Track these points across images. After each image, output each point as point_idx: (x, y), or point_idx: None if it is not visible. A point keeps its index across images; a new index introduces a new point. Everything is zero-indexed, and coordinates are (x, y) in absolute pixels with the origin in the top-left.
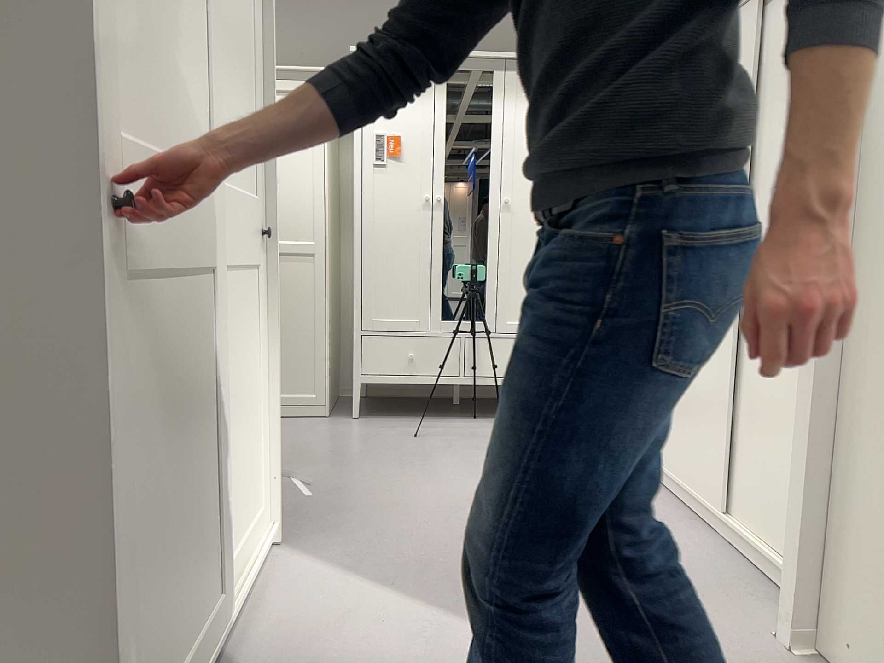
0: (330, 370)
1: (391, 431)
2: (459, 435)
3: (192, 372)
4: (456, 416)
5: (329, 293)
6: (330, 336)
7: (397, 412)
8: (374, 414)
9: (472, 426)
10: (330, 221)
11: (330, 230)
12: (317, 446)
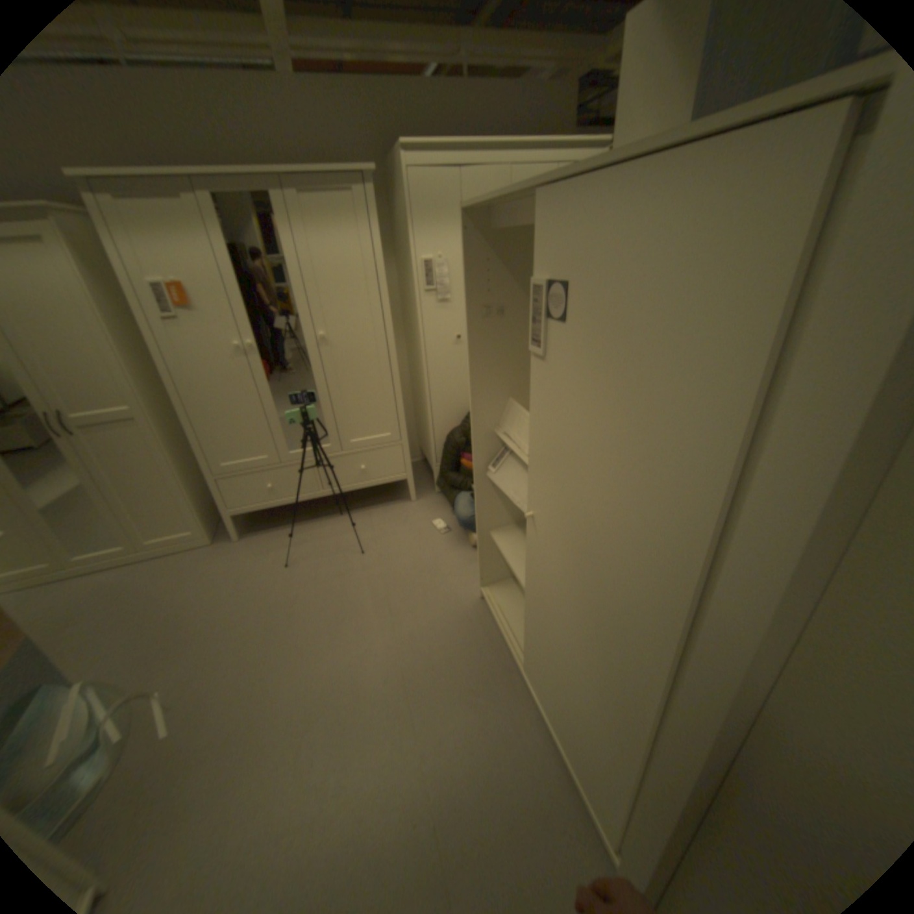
0: (199, 506)
1: (265, 558)
2: (325, 549)
3: None
4: (325, 514)
5: (169, 446)
6: (187, 480)
7: (275, 518)
8: (254, 526)
9: (337, 528)
10: (140, 379)
11: (144, 388)
12: (191, 609)
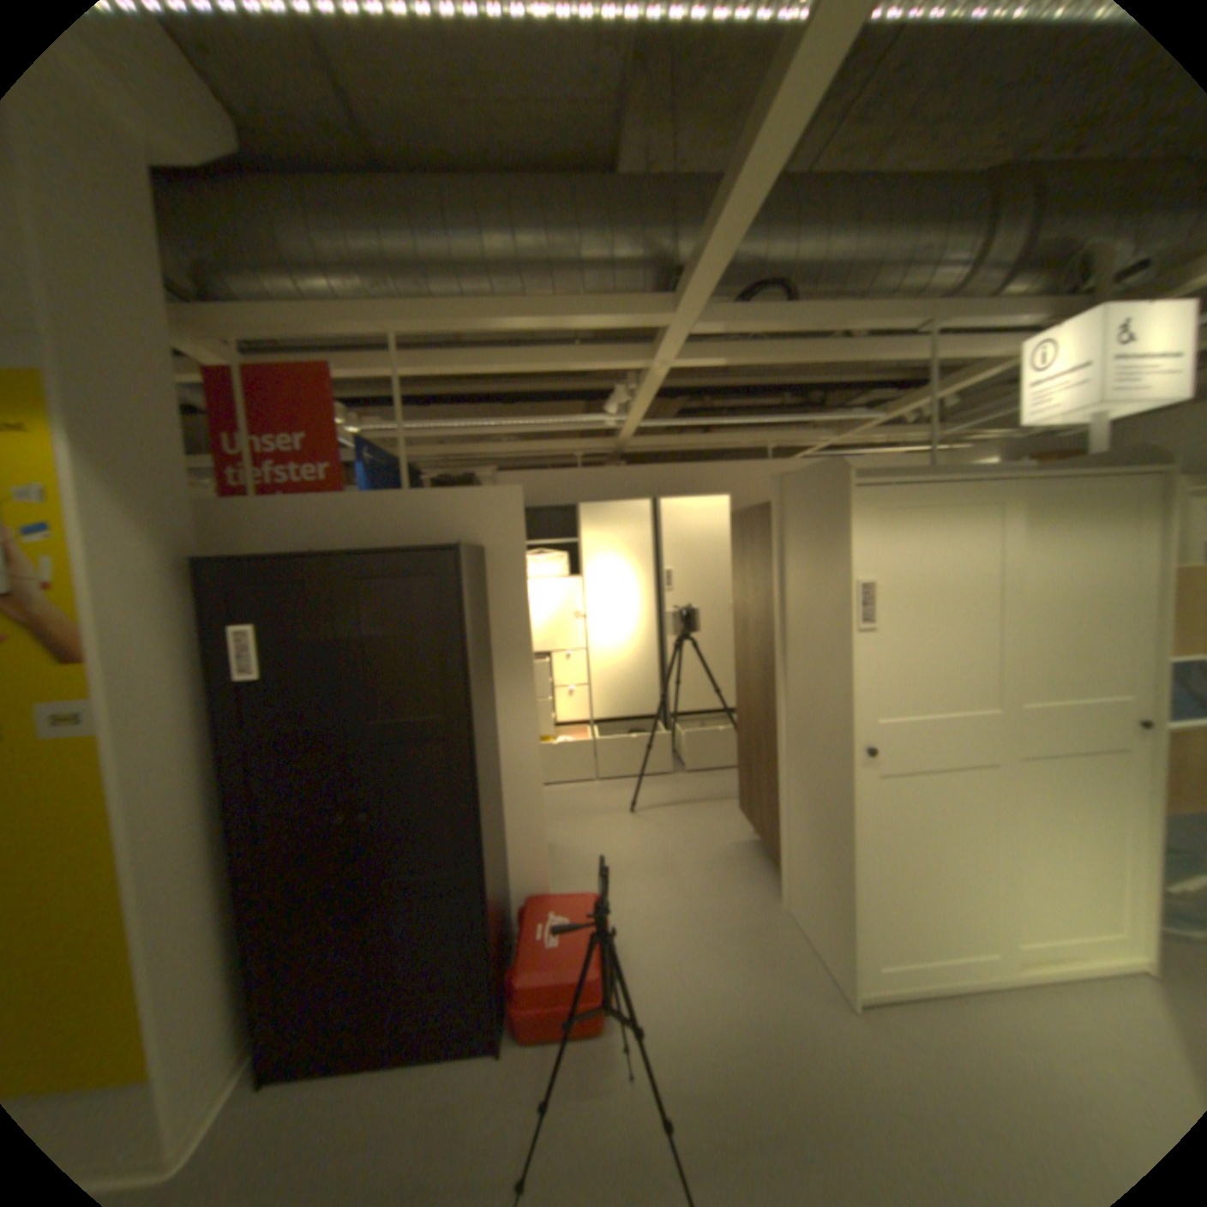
0: None
1: None
2: None
3: (973, 819)
4: None
5: None
6: None
7: None
8: None
9: None
10: None
11: None
12: None
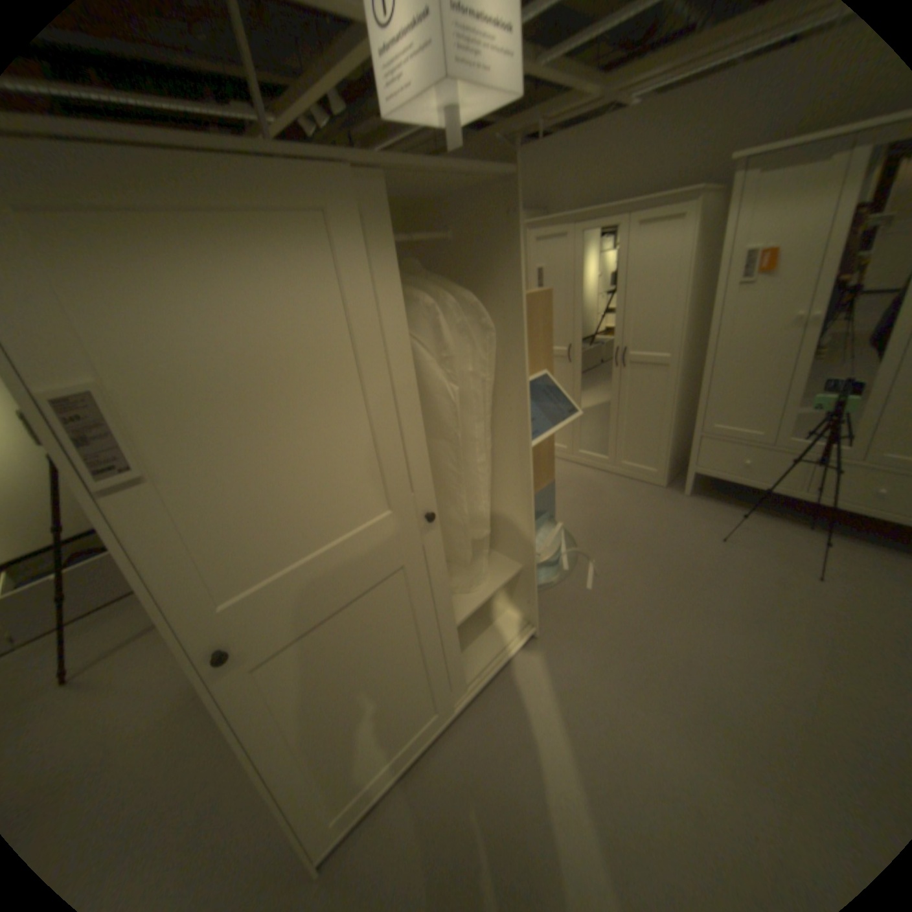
0: (673, 453)
1: (707, 523)
2: (775, 550)
3: (384, 631)
4: (791, 519)
5: (679, 395)
6: (676, 428)
7: (732, 495)
8: (708, 492)
9: (800, 539)
10: (689, 334)
11: (688, 342)
12: (634, 525)
